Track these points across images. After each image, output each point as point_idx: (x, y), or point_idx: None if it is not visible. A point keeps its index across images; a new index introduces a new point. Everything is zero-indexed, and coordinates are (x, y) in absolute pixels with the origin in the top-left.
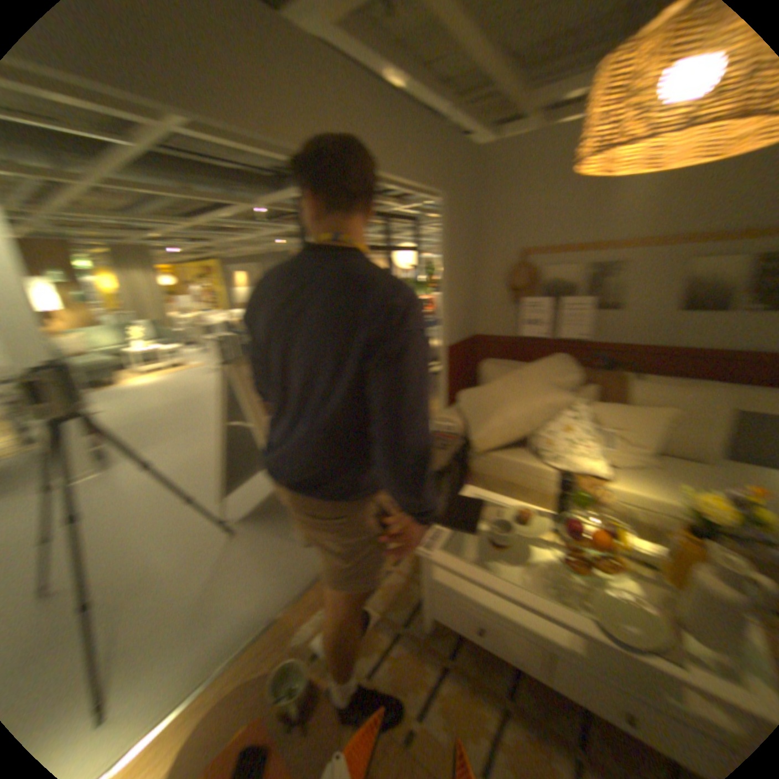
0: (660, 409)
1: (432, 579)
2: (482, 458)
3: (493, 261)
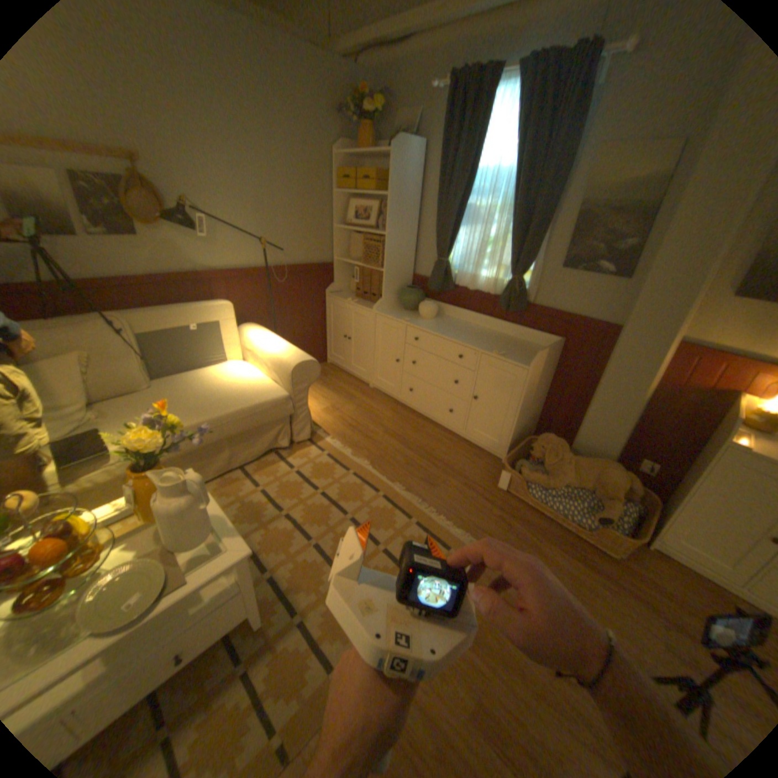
0: (62, 356)
1: None
2: None
3: None
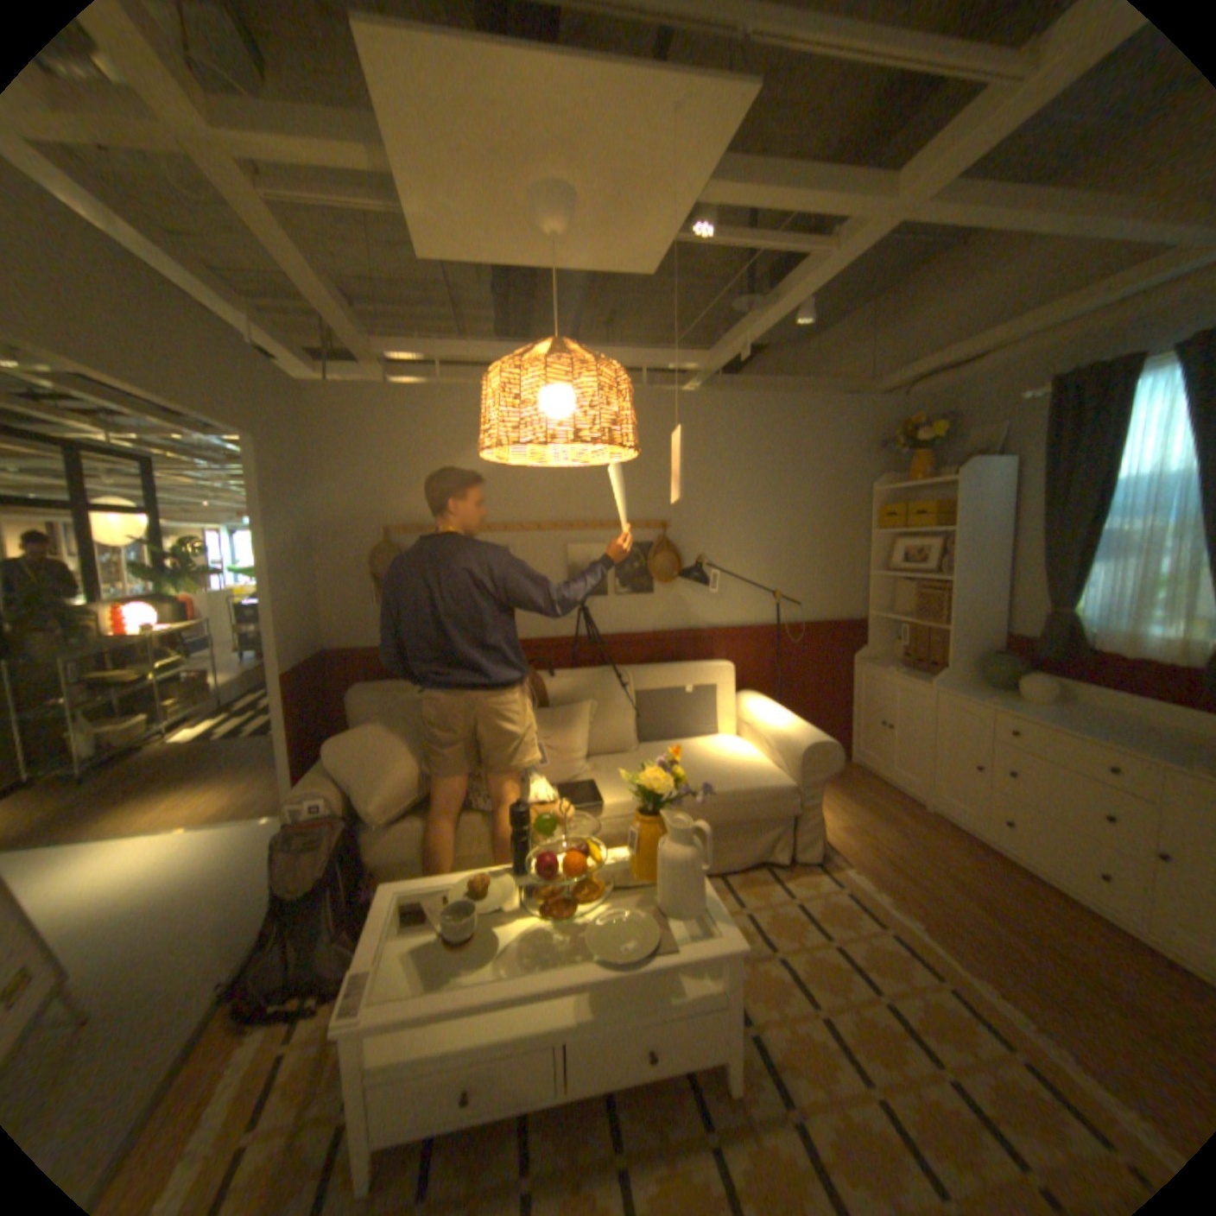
0: (579, 703)
1: (366, 1066)
2: (387, 836)
3: (344, 539)
